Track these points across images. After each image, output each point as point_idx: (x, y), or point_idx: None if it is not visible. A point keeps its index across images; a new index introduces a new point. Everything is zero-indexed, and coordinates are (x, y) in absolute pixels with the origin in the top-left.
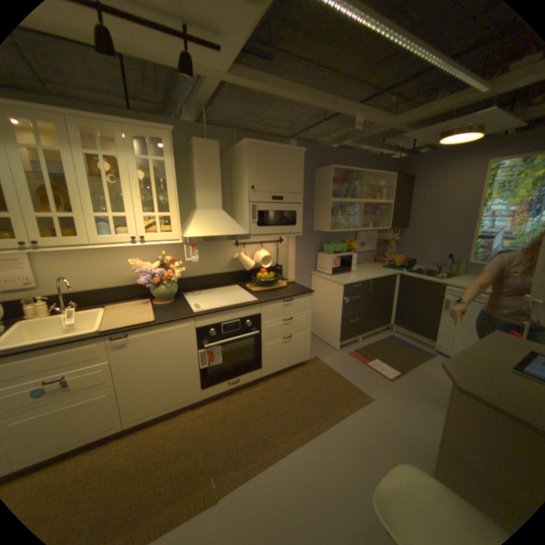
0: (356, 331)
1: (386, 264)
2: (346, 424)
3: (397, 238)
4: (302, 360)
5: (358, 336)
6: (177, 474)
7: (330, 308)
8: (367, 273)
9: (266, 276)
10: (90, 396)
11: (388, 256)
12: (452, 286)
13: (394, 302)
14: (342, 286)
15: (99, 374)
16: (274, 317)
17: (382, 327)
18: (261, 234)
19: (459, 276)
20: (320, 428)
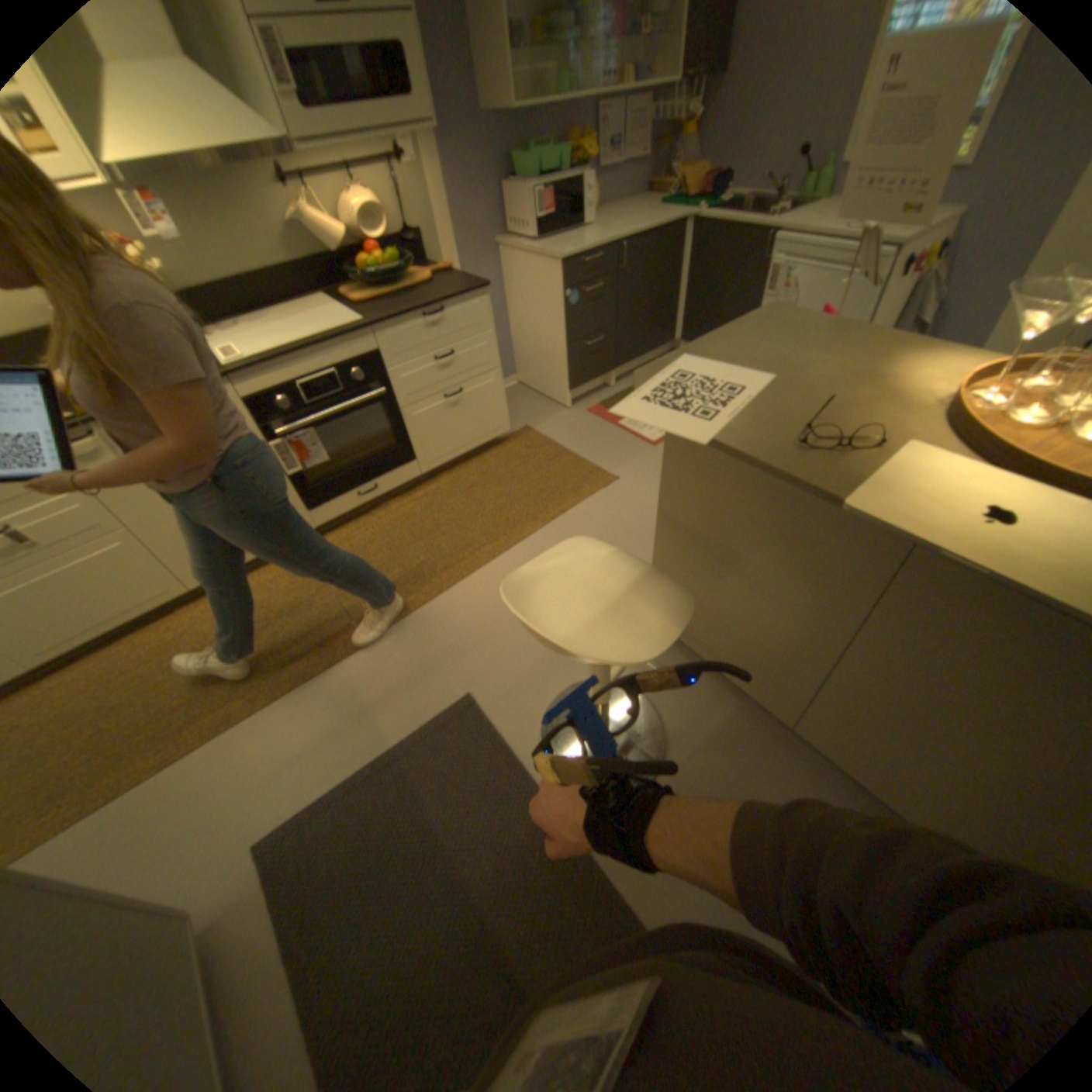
0: (601, 365)
1: (673, 194)
2: (565, 519)
3: (702, 113)
4: (494, 434)
5: (605, 374)
6: (299, 627)
7: (544, 322)
8: (620, 223)
9: (378, 262)
10: (88, 549)
11: (679, 170)
12: (789, 231)
13: (681, 290)
14: (559, 263)
15: (78, 512)
16: (412, 354)
17: (657, 349)
18: (323, 136)
19: (815, 204)
20: (523, 532)
